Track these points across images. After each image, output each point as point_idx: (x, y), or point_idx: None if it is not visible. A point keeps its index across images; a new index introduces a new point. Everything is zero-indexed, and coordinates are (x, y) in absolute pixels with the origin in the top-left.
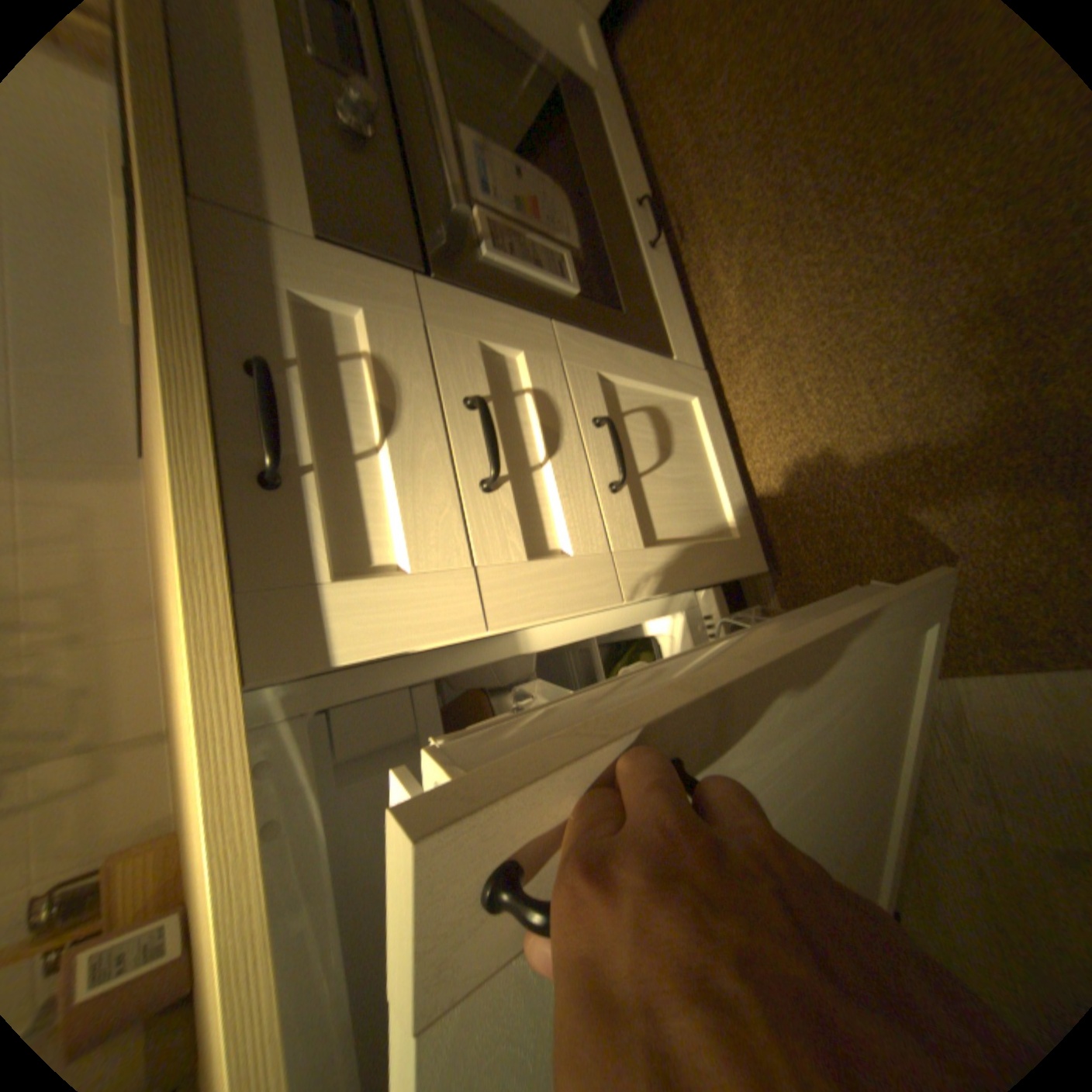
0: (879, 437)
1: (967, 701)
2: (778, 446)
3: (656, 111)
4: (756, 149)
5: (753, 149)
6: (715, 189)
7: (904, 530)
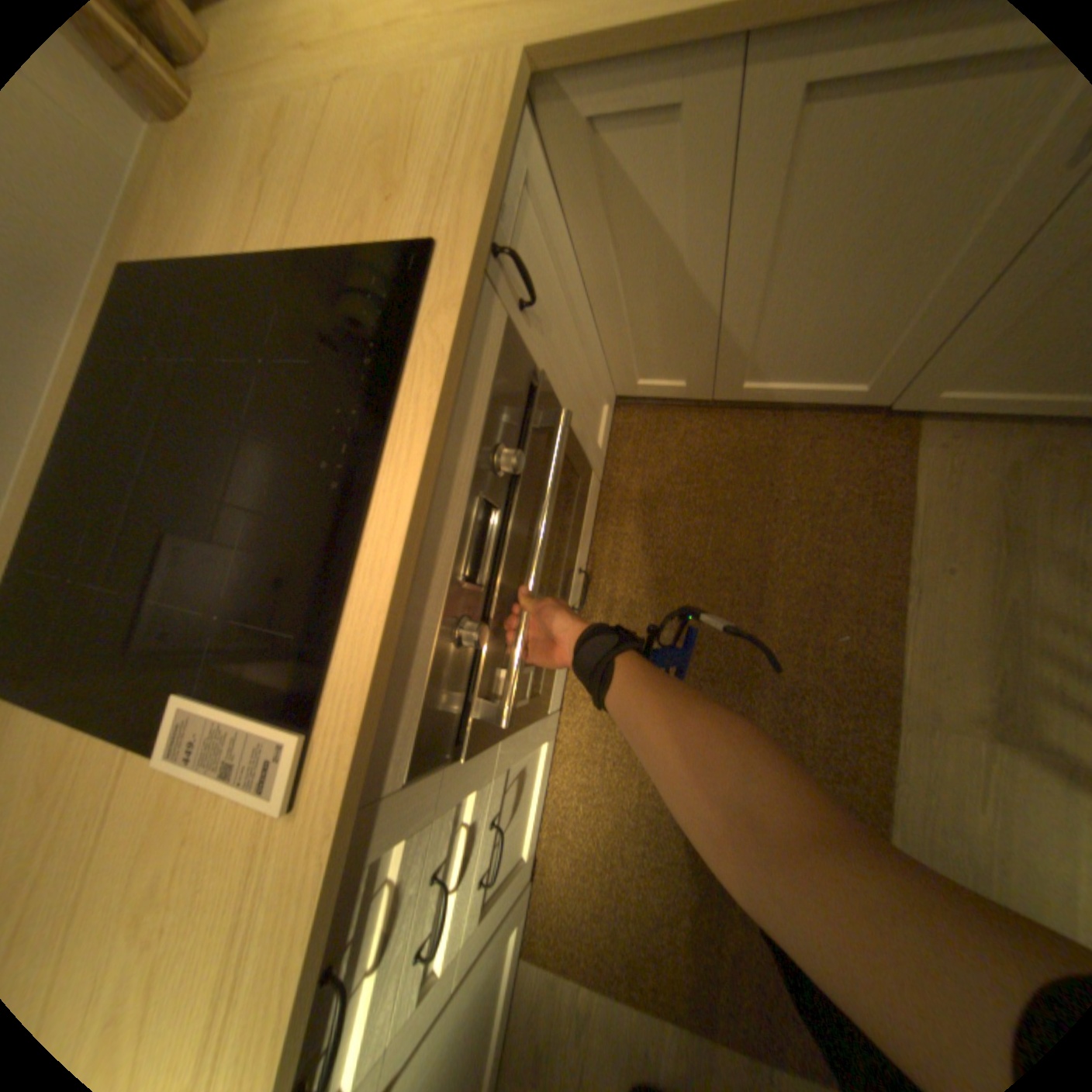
0: (628, 819)
1: (593, 1012)
2: (572, 776)
3: (614, 474)
4: (654, 577)
5: (653, 574)
6: (622, 573)
7: (612, 887)
